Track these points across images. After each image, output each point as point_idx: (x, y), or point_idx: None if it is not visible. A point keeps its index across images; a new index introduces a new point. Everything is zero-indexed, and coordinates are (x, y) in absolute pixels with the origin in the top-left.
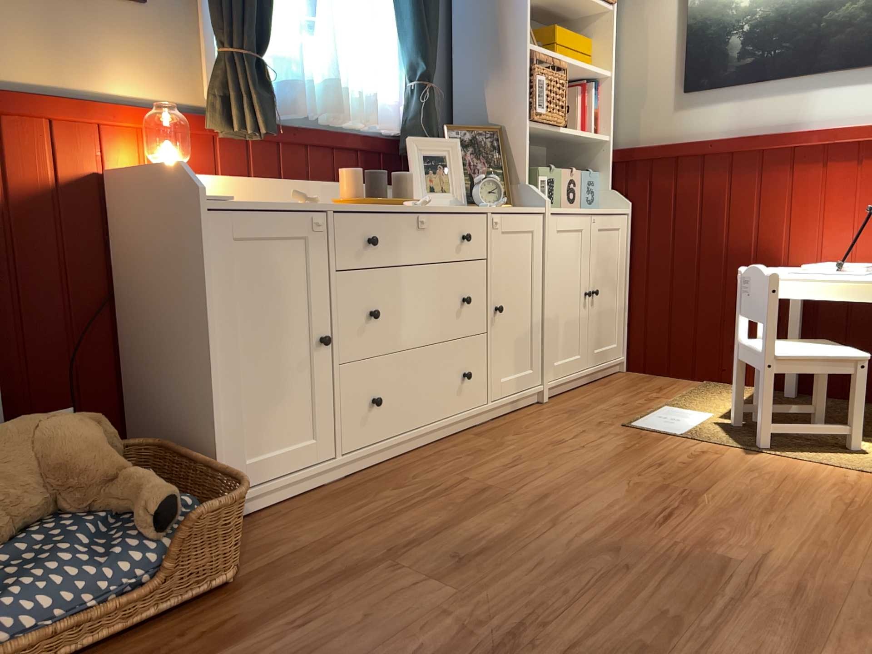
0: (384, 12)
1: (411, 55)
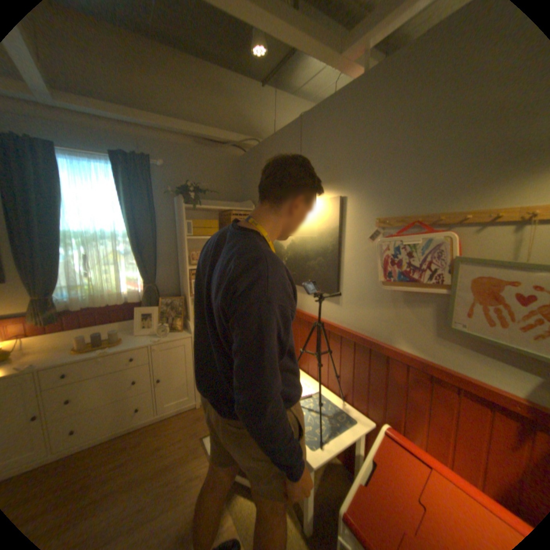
0: (131, 258)
1: (140, 275)
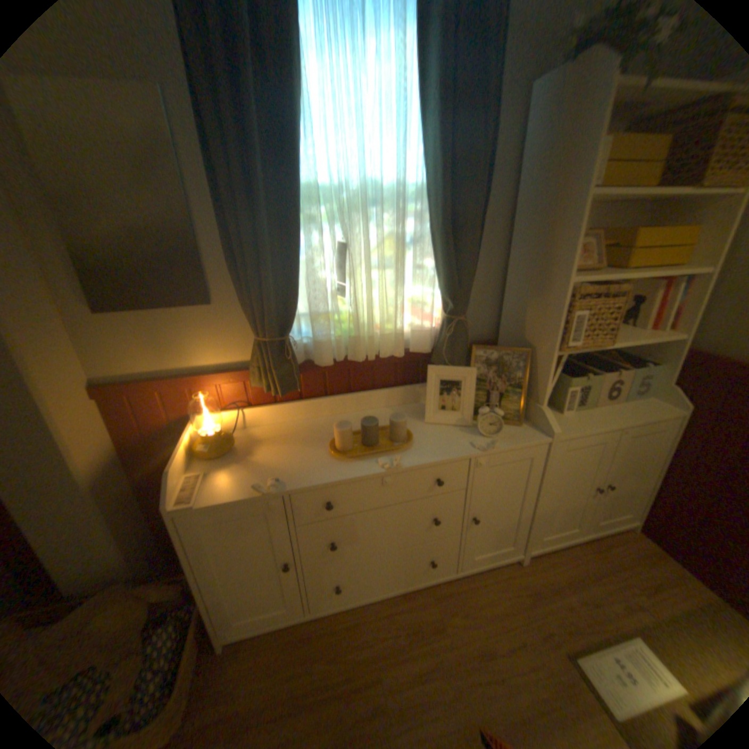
0: (425, 252)
1: (443, 293)
